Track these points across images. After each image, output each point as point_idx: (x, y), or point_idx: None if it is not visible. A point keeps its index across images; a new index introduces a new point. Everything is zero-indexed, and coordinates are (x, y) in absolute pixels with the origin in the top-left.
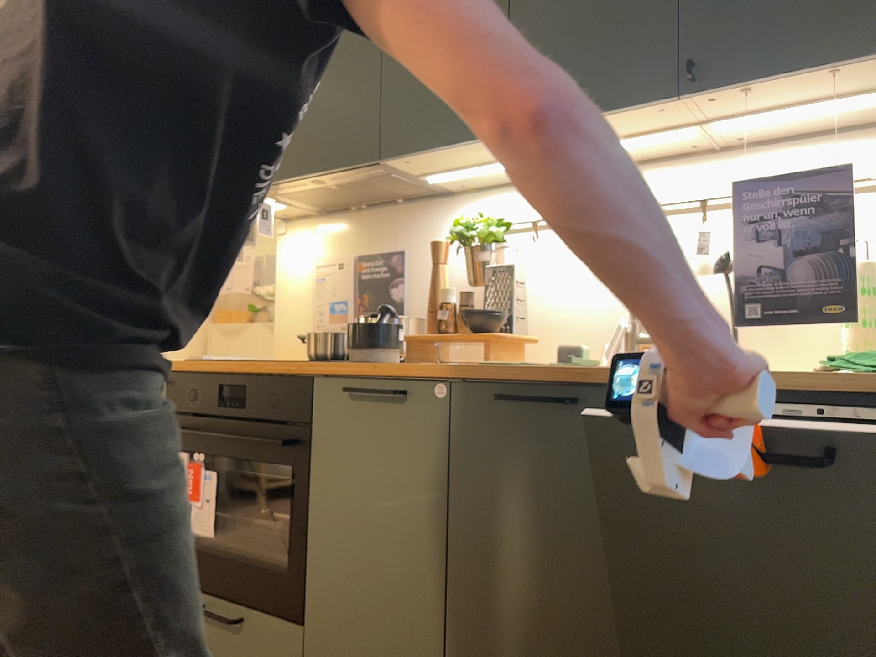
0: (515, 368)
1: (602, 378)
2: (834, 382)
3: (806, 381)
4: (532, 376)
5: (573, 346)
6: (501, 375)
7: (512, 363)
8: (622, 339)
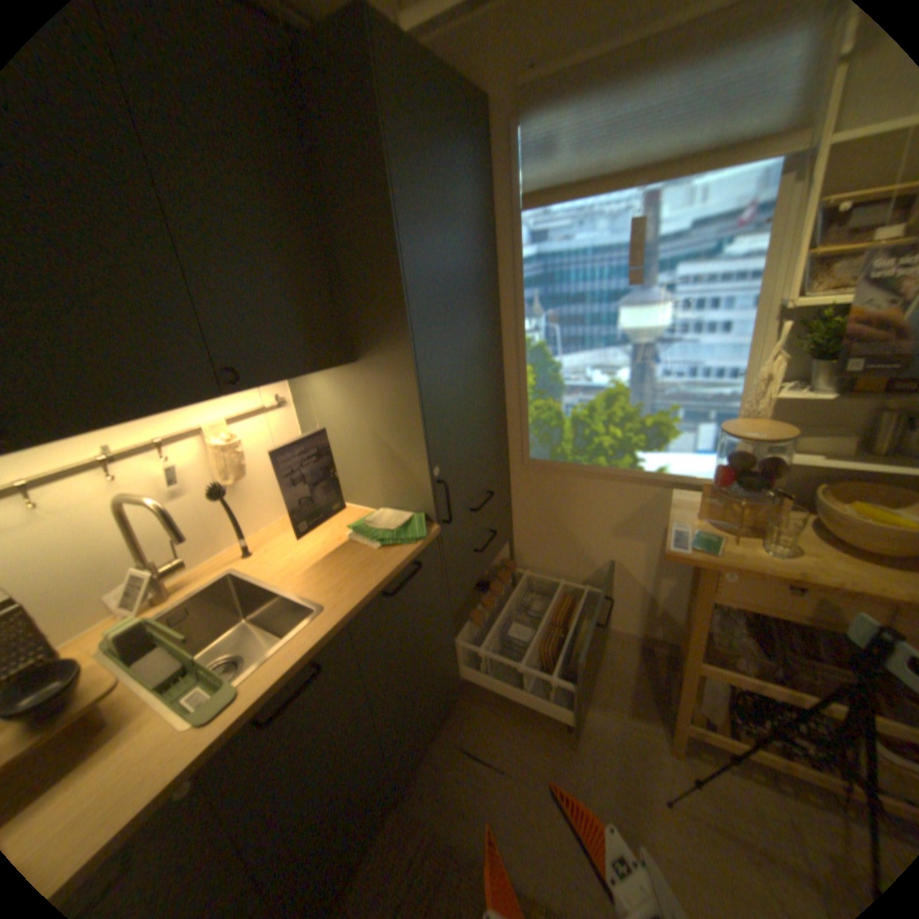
0: (245, 693)
1: (327, 638)
2: (413, 556)
3: (396, 560)
4: (269, 683)
5: (118, 627)
6: (252, 710)
7: (232, 693)
8: (144, 586)
